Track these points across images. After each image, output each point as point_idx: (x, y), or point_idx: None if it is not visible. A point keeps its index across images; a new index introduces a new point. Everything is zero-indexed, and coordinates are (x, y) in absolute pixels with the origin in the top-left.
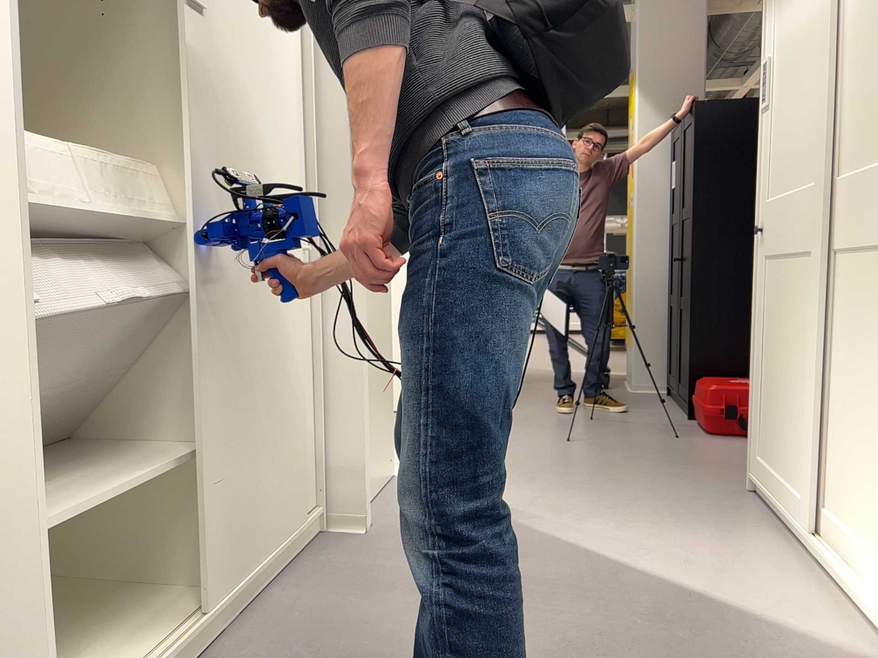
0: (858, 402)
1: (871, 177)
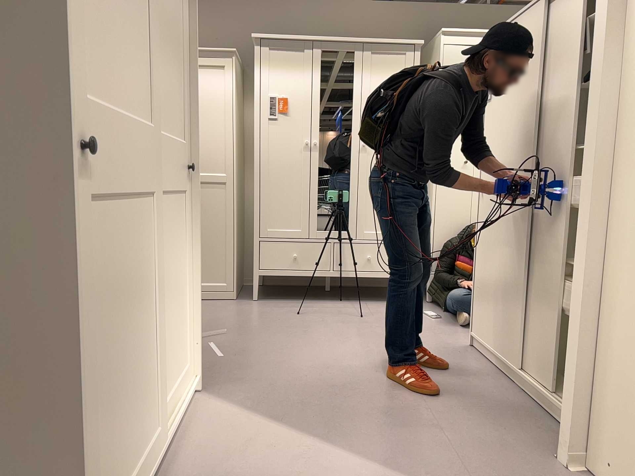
0: (169, 301)
1: (169, 146)
